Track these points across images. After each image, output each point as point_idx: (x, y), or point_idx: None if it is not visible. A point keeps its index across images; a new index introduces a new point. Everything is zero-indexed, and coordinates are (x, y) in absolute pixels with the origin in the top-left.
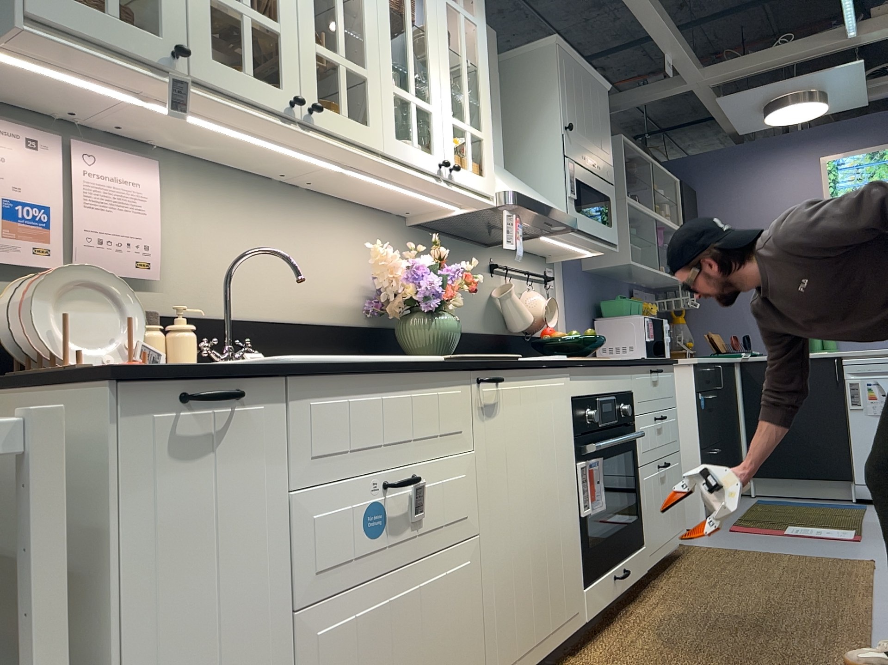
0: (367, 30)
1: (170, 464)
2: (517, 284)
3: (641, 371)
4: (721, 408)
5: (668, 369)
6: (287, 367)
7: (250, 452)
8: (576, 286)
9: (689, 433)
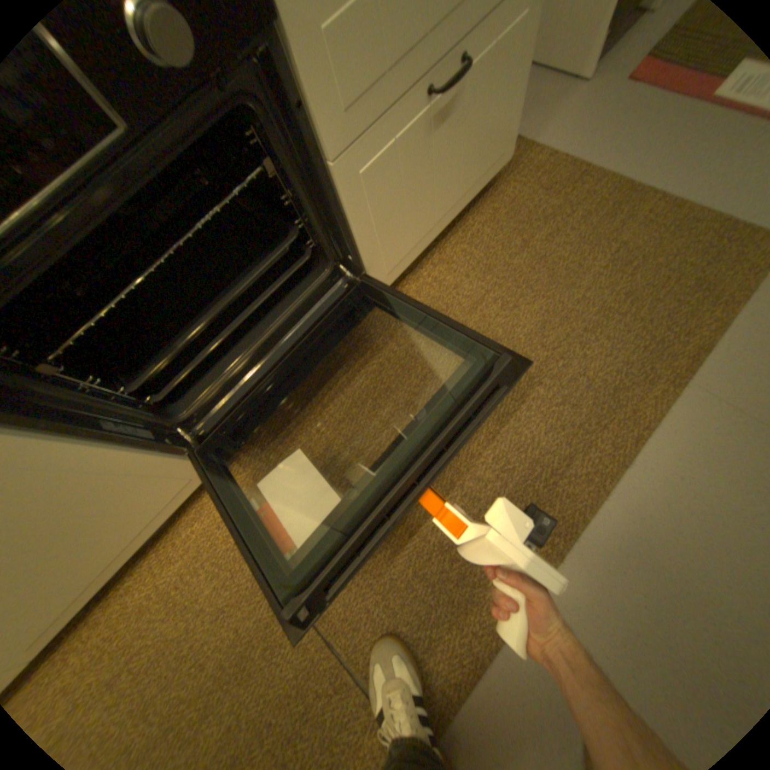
0: None
1: None
2: None
3: None
4: None
5: None
6: None
7: None
8: None
9: None
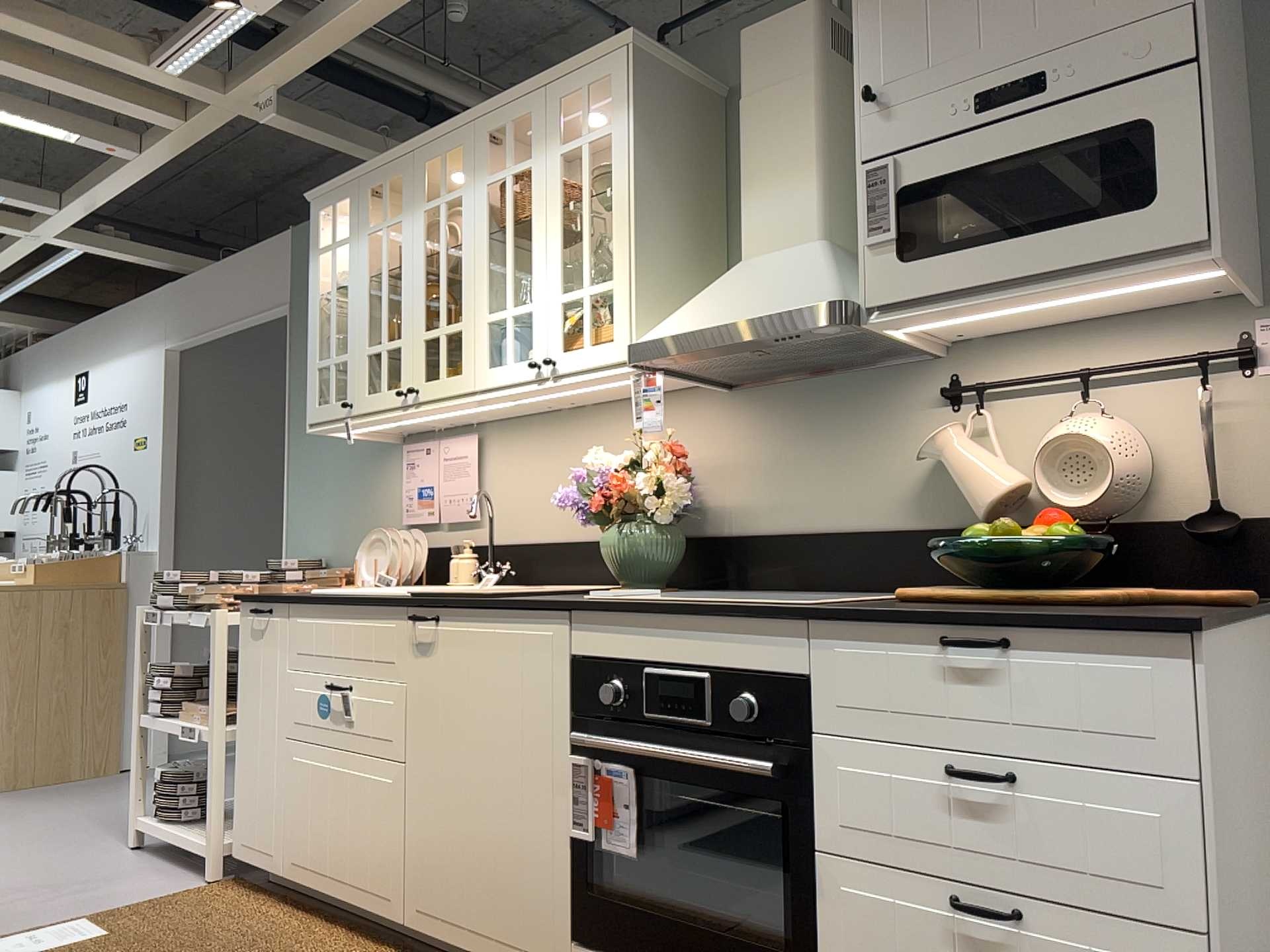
0: (463, 282)
1: (252, 640)
2: (1056, 405)
3: (865, 634)
4: None
5: (1112, 643)
6: (283, 598)
7: (275, 642)
8: None
9: None
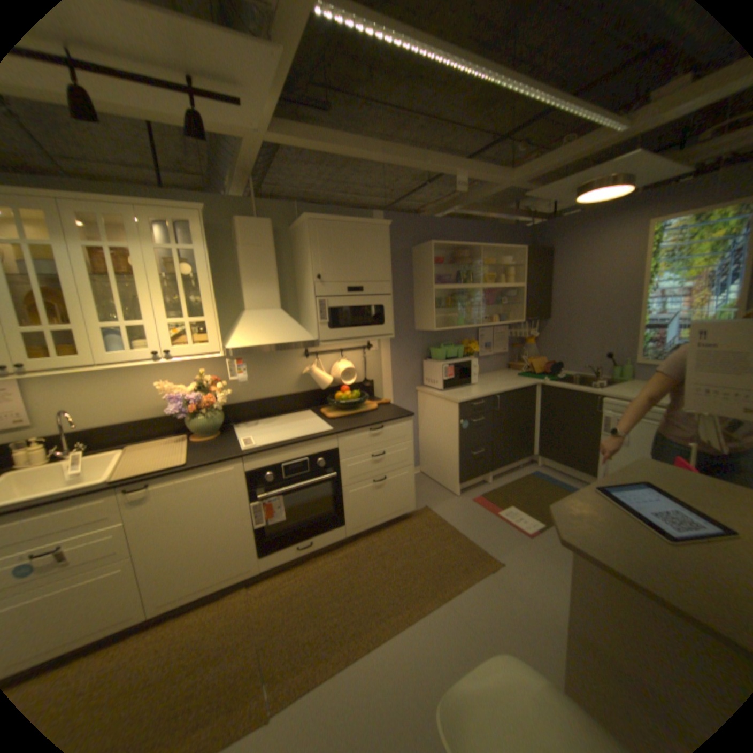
0: (69, 301)
1: None
2: (333, 357)
3: (352, 433)
4: (500, 421)
5: (400, 421)
6: None
7: None
8: (403, 343)
9: (454, 442)
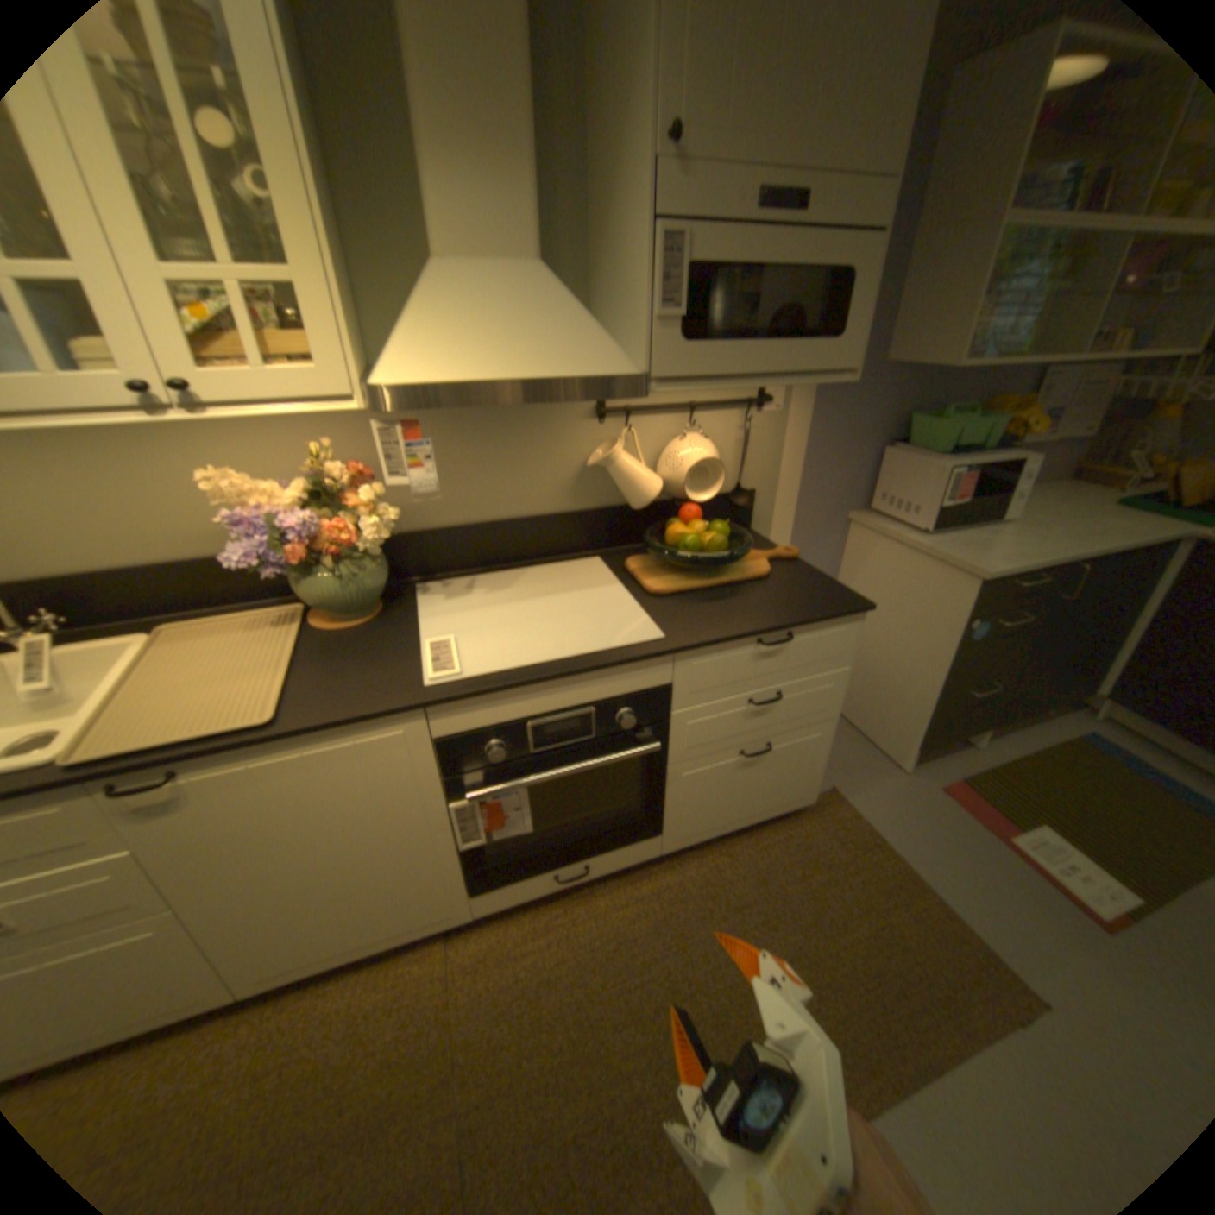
0: None
1: None
2: (666, 424)
3: (711, 650)
4: (1060, 624)
5: (834, 623)
6: None
7: None
8: (847, 395)
9: (935, 663)
